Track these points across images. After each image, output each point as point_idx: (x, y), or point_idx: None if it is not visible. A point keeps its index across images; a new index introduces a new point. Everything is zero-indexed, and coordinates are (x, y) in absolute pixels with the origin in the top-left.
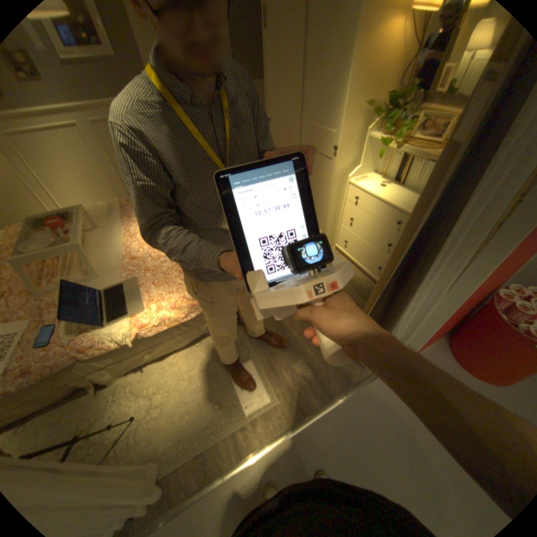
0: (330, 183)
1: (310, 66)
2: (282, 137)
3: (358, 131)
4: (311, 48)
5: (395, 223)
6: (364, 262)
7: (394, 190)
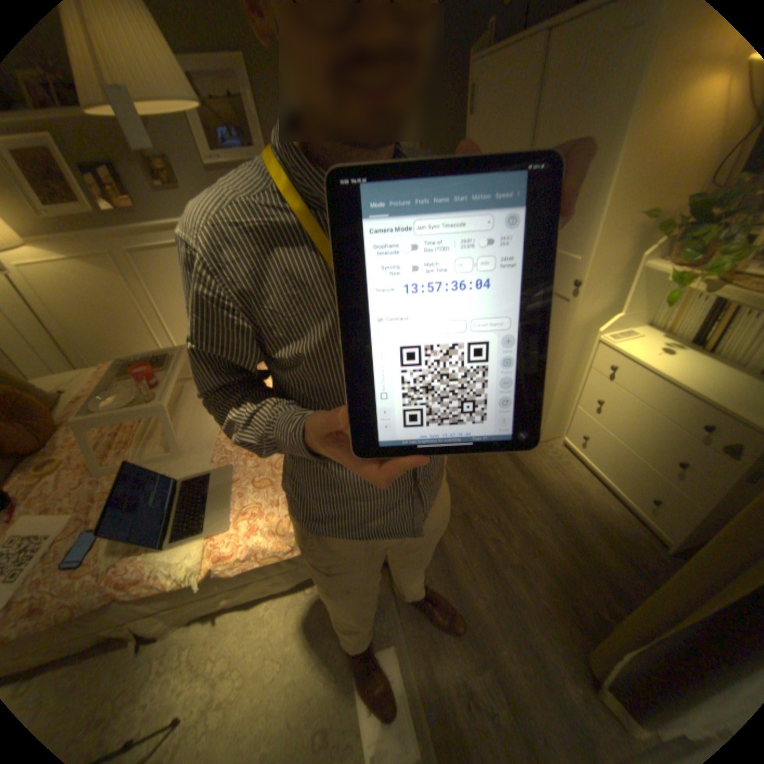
0: (562, 339)
1: None
2: None
3: (623, 259)
4: (544, 134)
5: (700, 427)
6: (623, 483)
7: (695, 362)
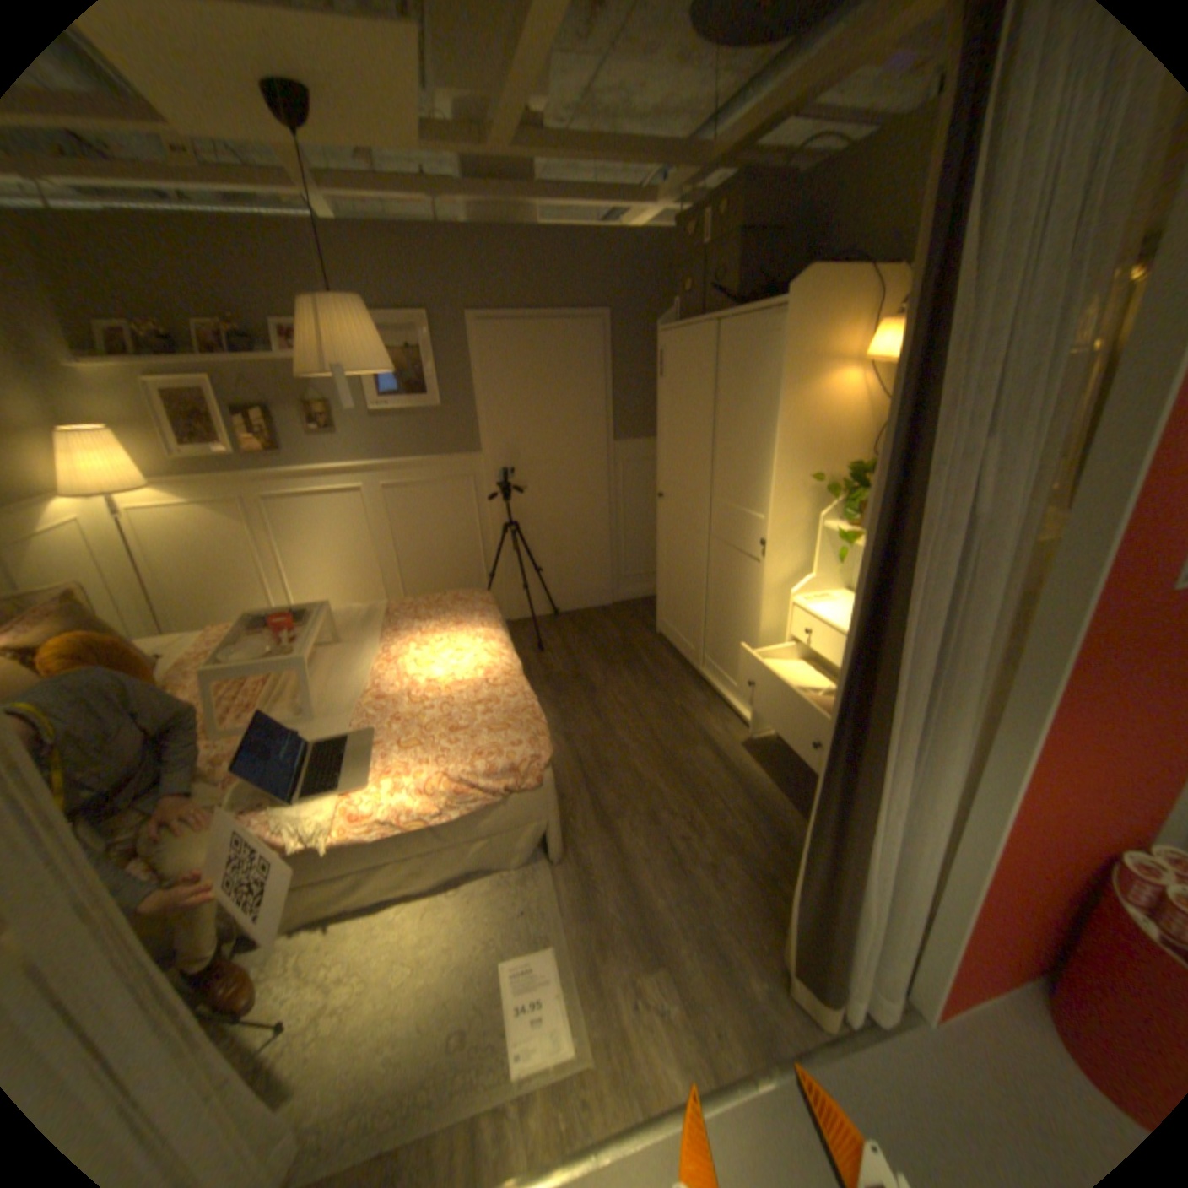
0: (760, 603)
1: (724, 424)
2: (681, 522)
3: (806, 519)
4: (725, 402)
5: None
6: None
7: None
